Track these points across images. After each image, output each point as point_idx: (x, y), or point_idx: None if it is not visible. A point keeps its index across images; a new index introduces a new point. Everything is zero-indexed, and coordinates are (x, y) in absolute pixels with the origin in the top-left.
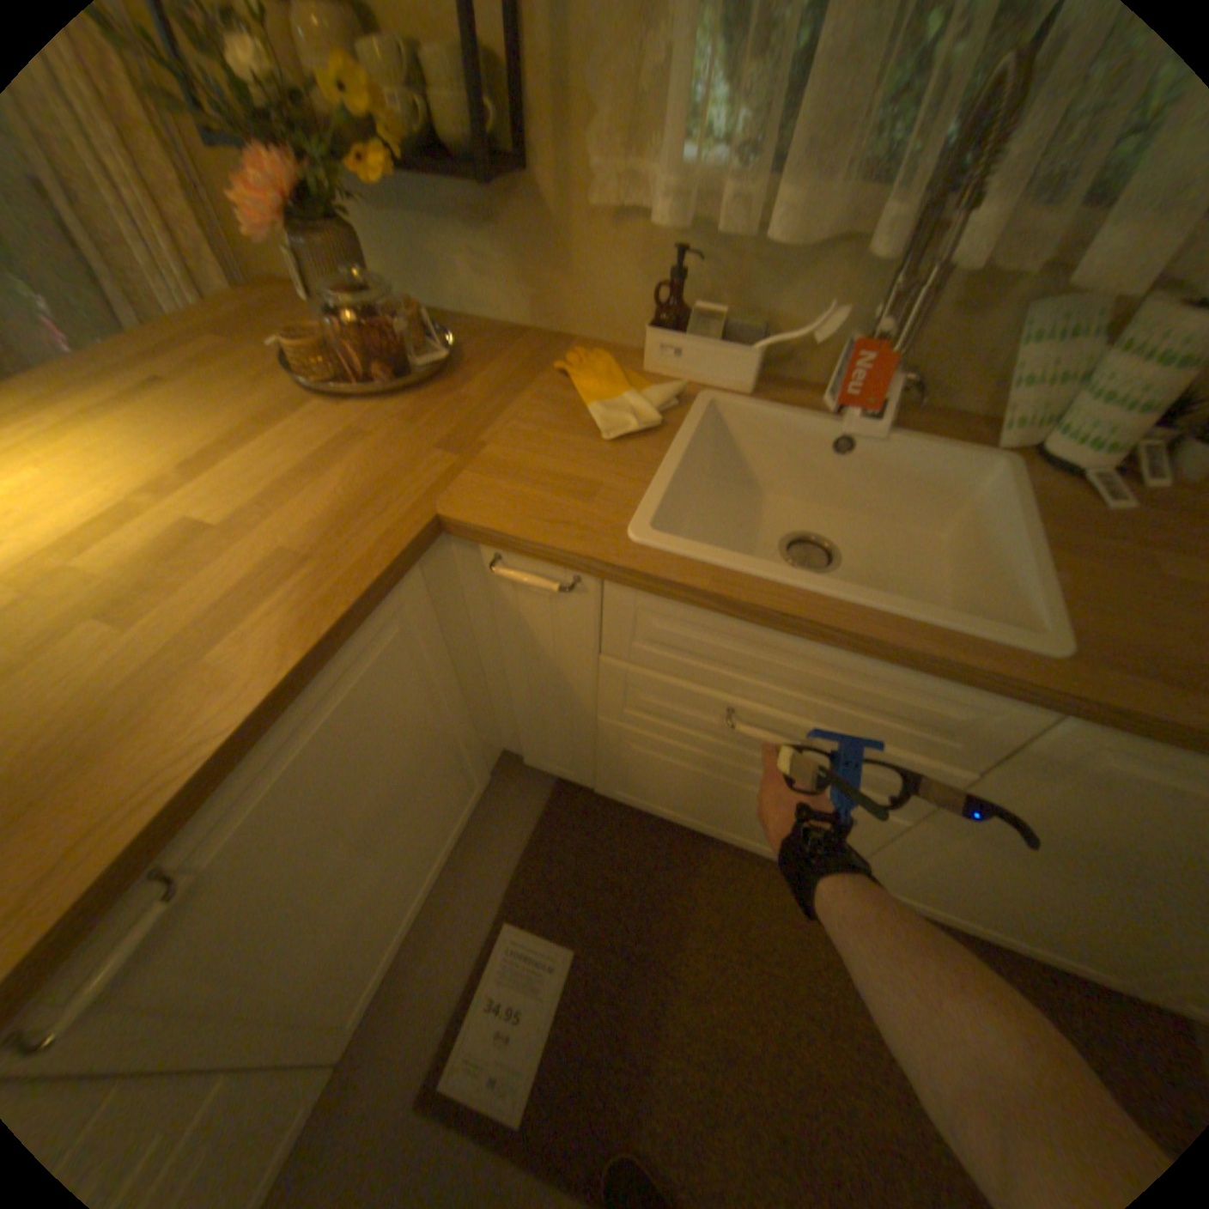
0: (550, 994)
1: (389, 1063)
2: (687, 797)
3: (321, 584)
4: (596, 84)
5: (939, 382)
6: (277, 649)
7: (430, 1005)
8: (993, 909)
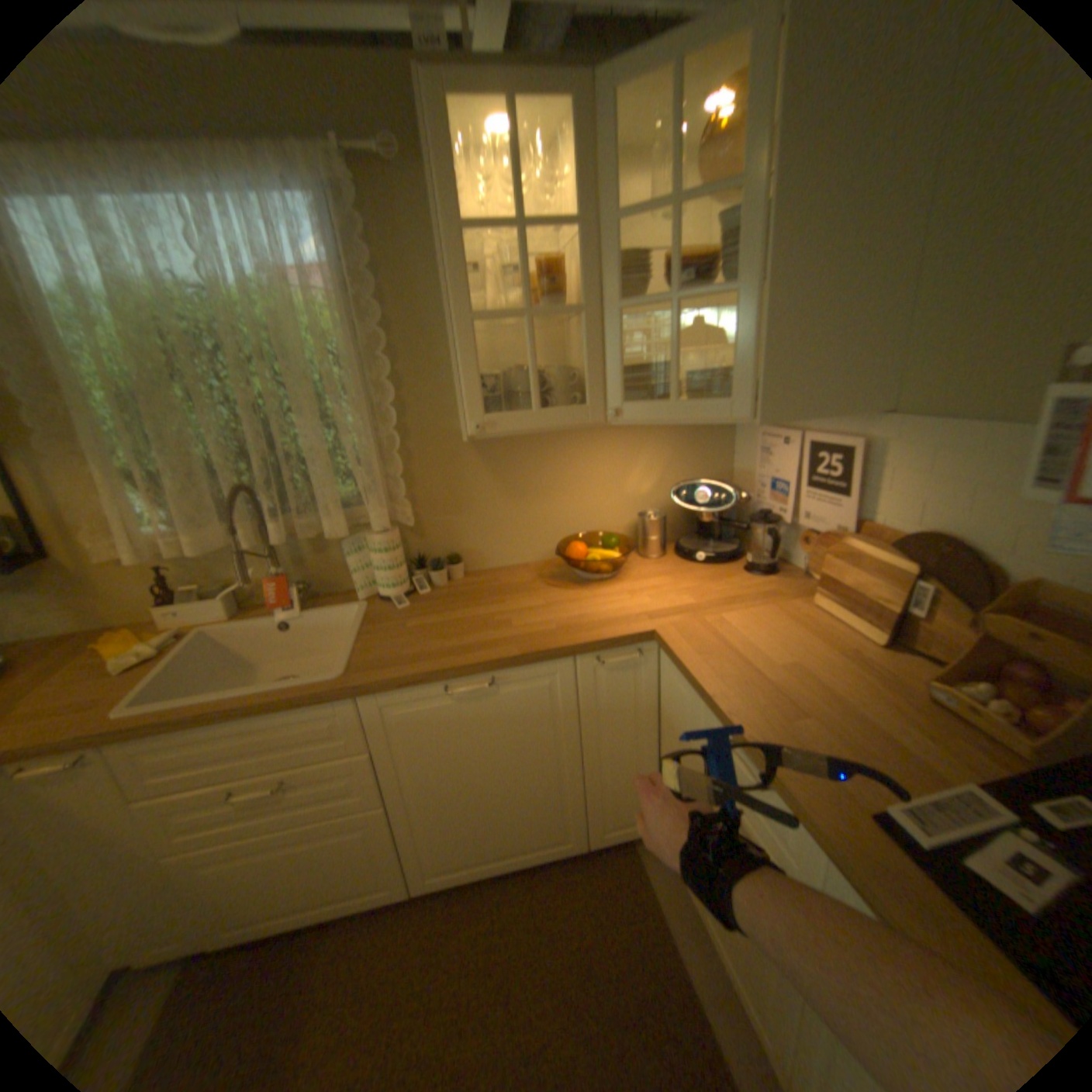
0: None
1: None
2: (265, 894)
3: None
4: (74, 520)
5: (330, 583)
6: None
7: None
8: (475, 843)
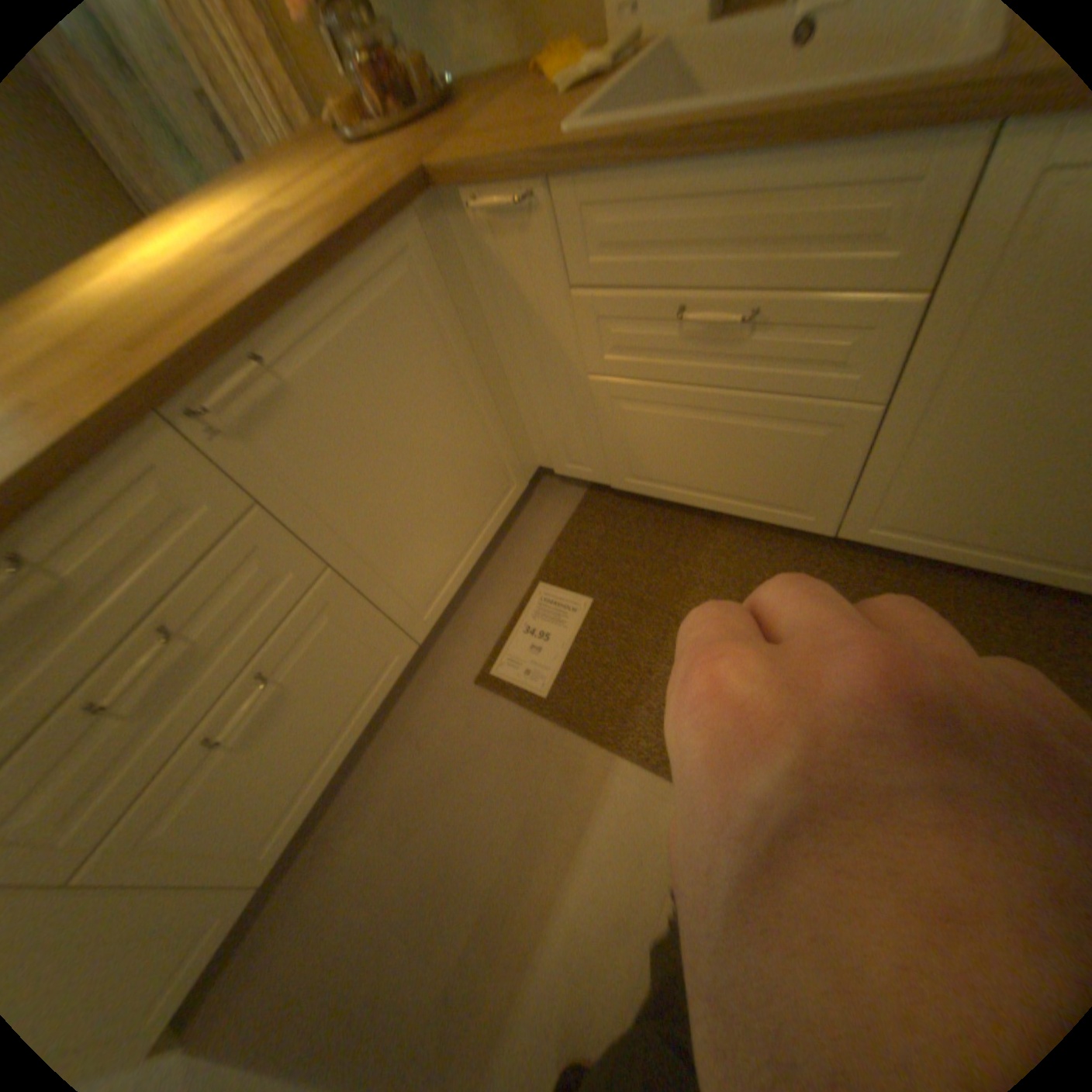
0: (572, 623)
1: (458, 658)
2: (678, 458)
3: (339, 211)
4: None
5: None
6: (309, 239)
7: (485, 628)
8: (996, 515)
